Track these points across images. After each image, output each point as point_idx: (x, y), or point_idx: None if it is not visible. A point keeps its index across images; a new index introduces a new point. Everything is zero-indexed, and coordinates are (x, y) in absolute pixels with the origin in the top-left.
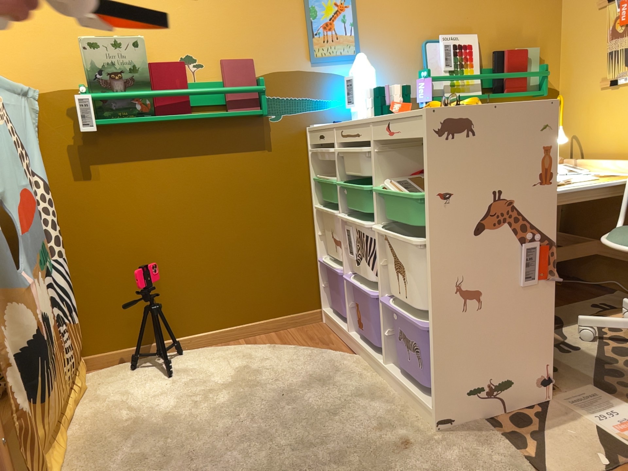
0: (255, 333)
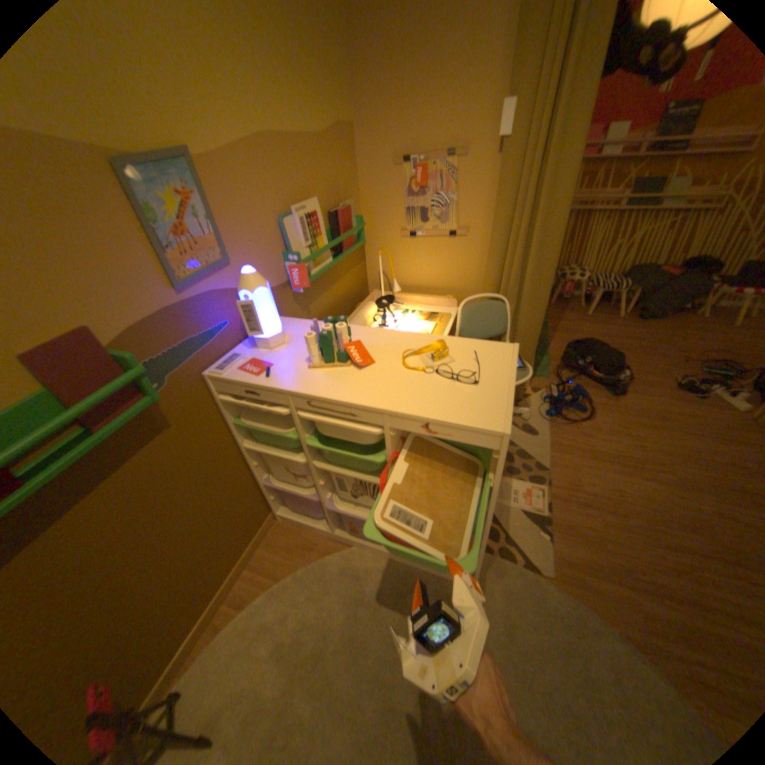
0: (231, 586)
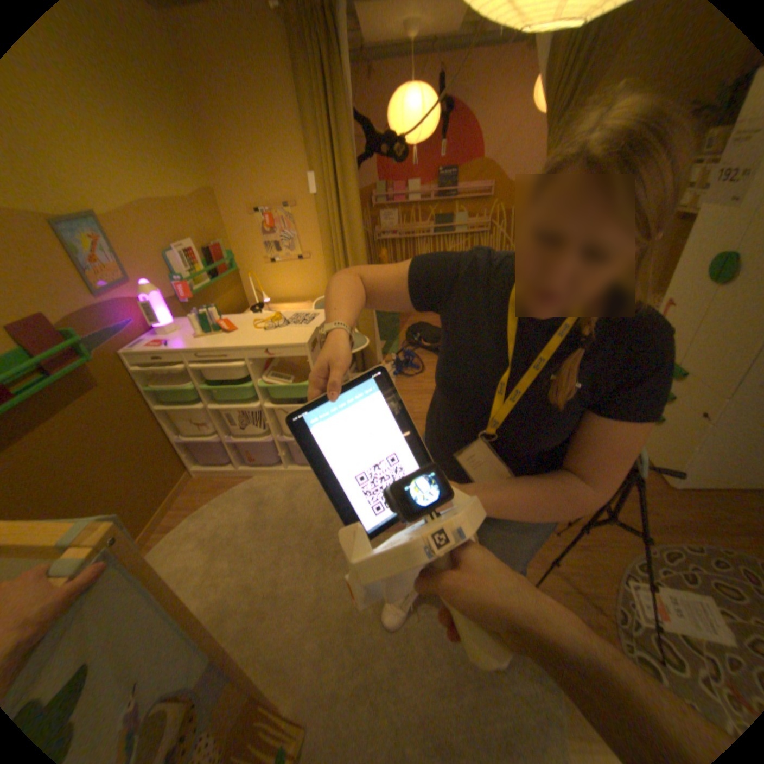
0: (158, 522)
